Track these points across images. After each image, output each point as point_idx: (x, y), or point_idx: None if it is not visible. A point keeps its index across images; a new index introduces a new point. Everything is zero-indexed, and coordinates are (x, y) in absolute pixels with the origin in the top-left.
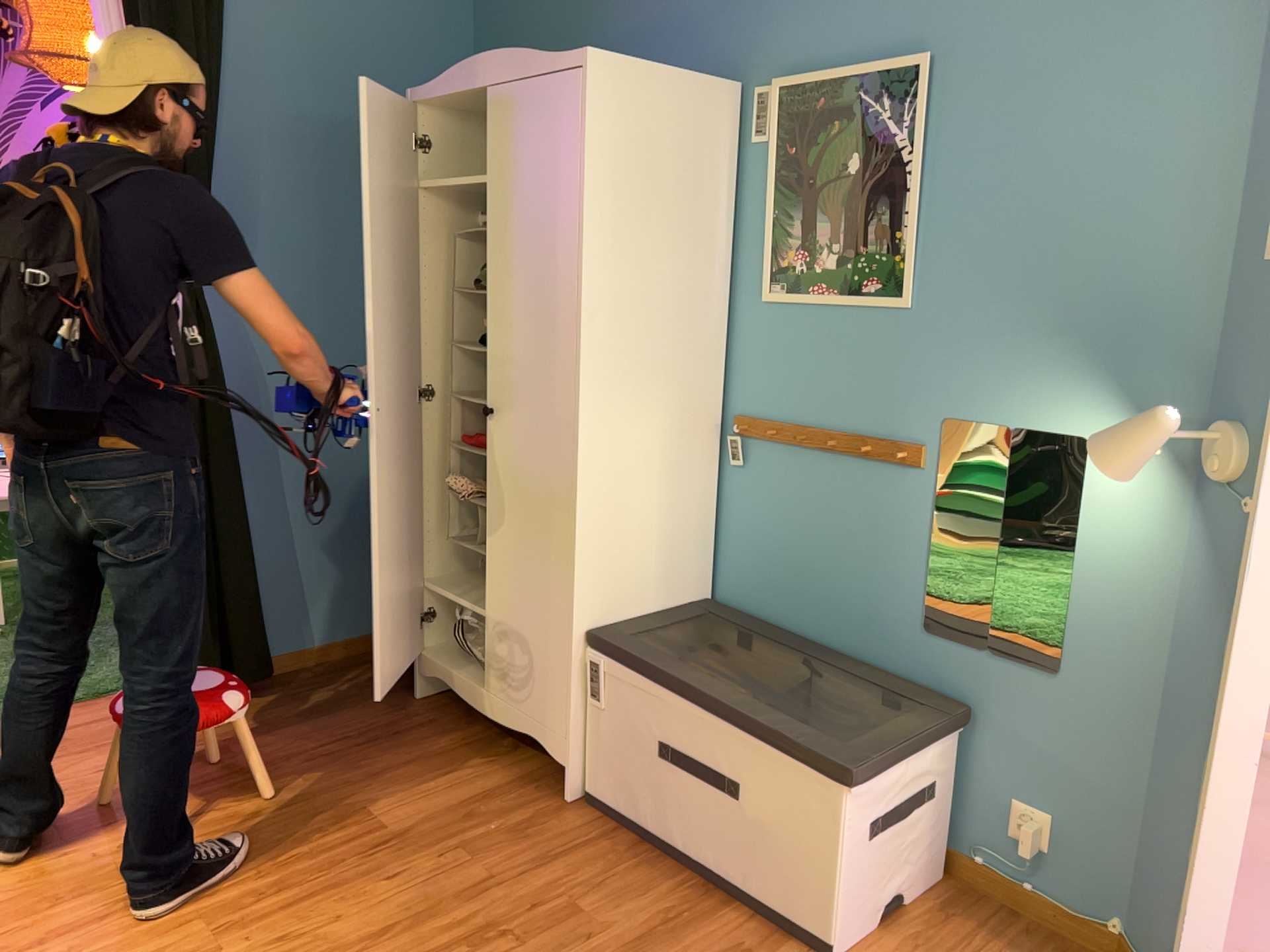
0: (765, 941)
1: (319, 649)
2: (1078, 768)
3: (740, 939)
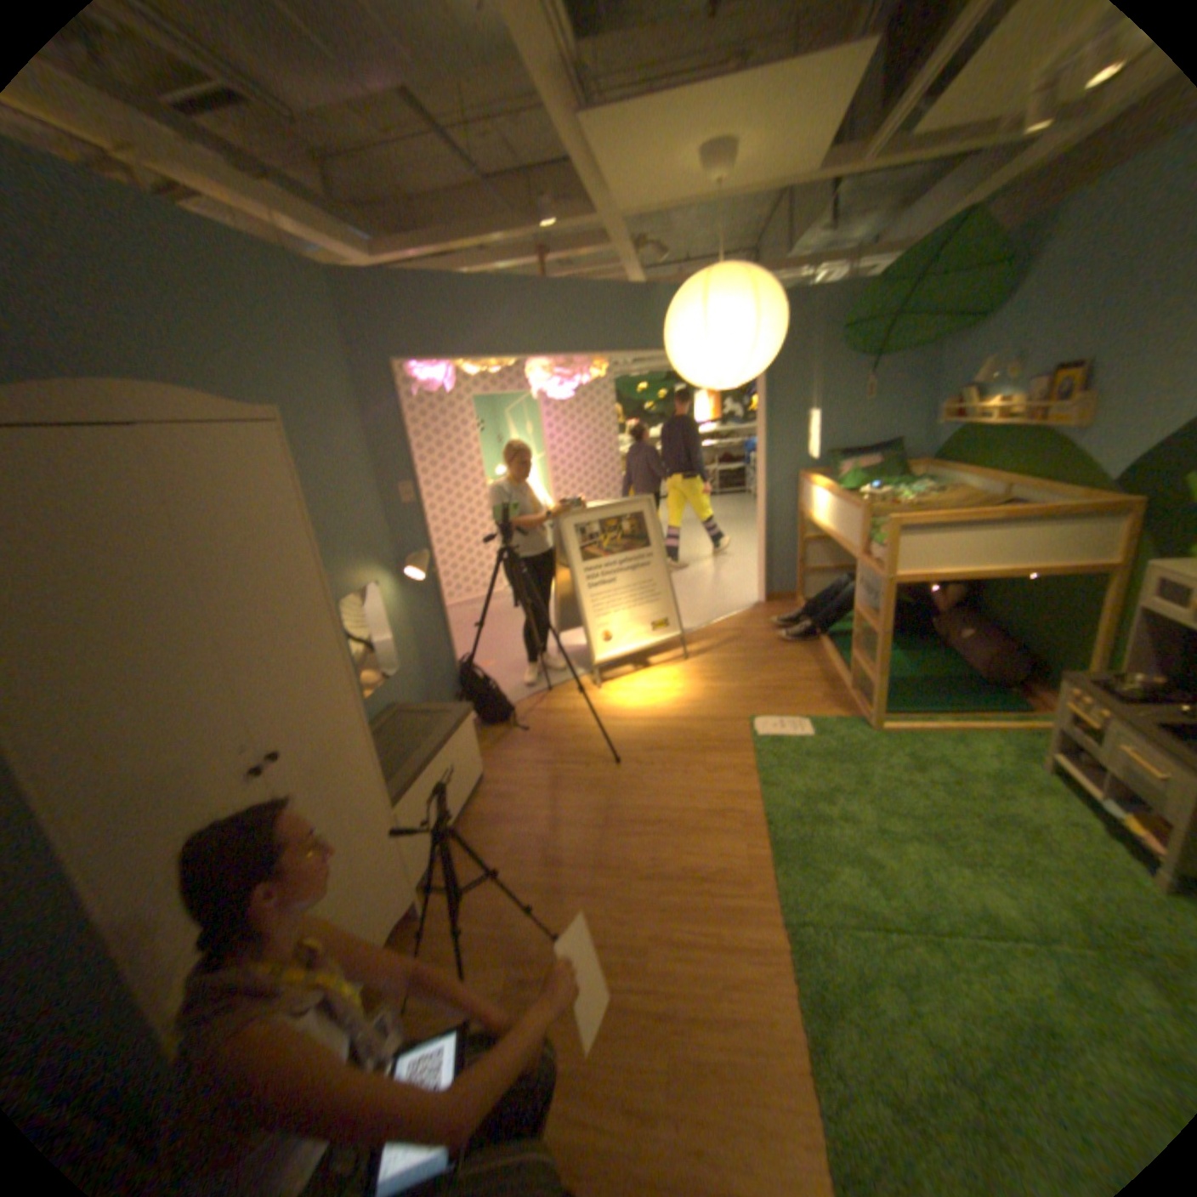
0: (486, 795)
1: None
2: (414, 692)
3: (490, 801)
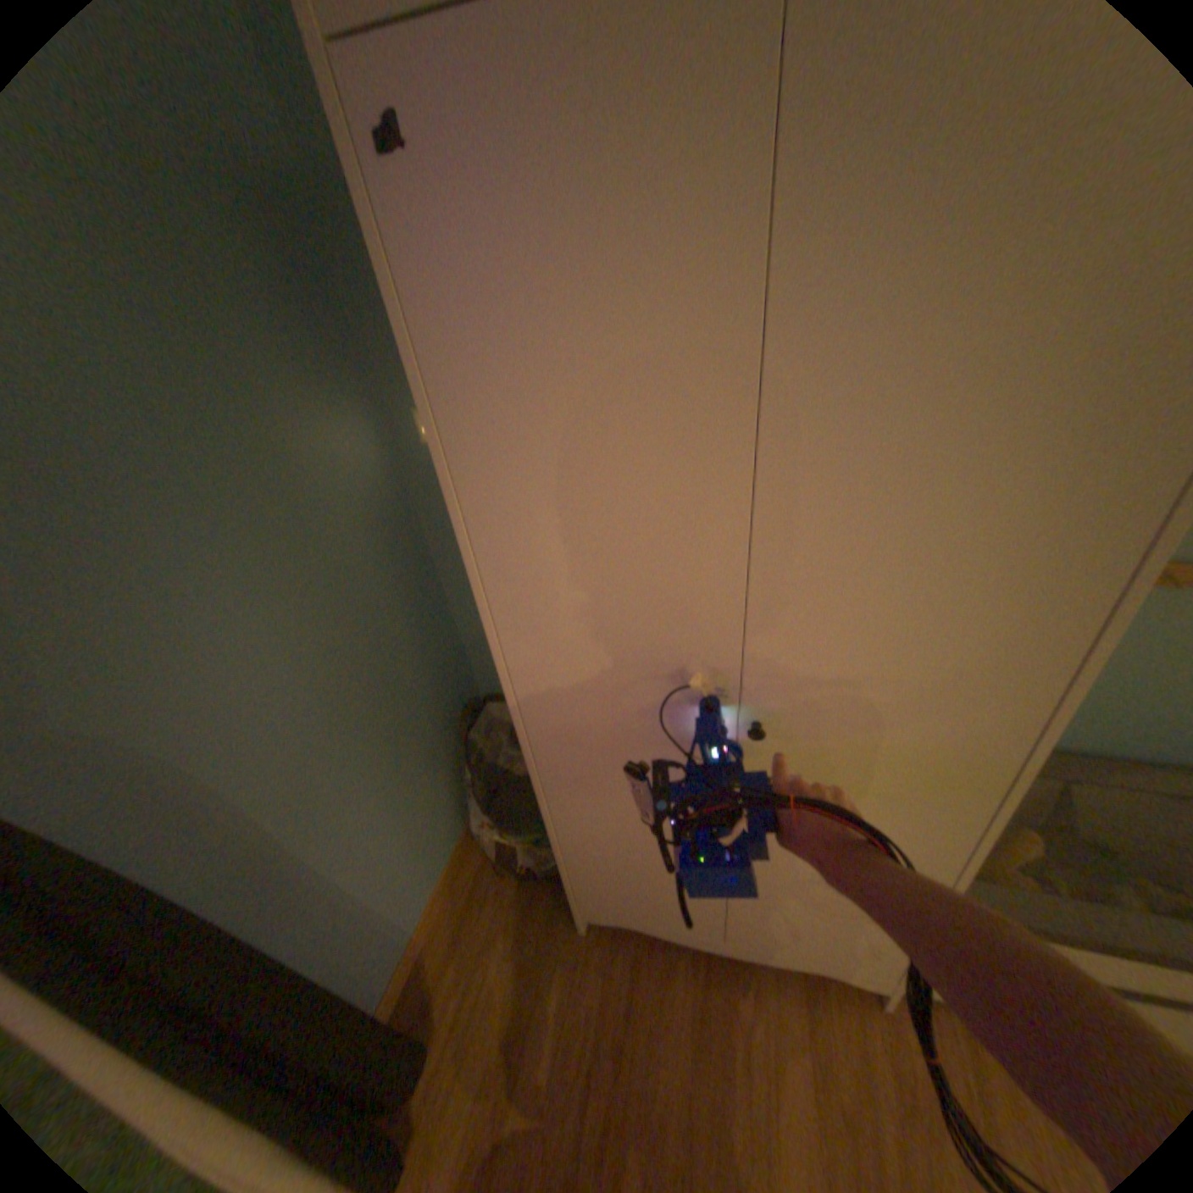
0: None
1: (420, 930)
2: None
3: None
